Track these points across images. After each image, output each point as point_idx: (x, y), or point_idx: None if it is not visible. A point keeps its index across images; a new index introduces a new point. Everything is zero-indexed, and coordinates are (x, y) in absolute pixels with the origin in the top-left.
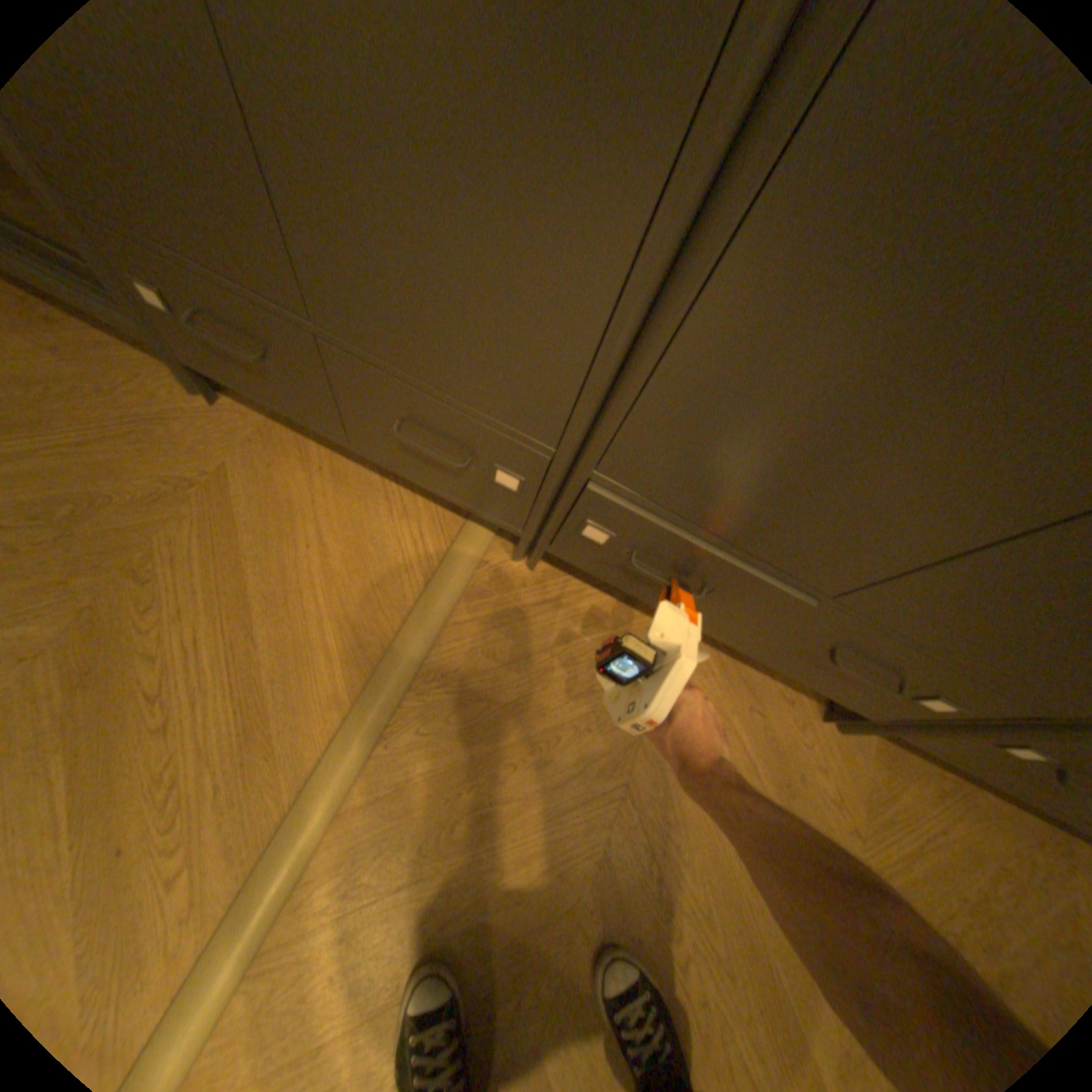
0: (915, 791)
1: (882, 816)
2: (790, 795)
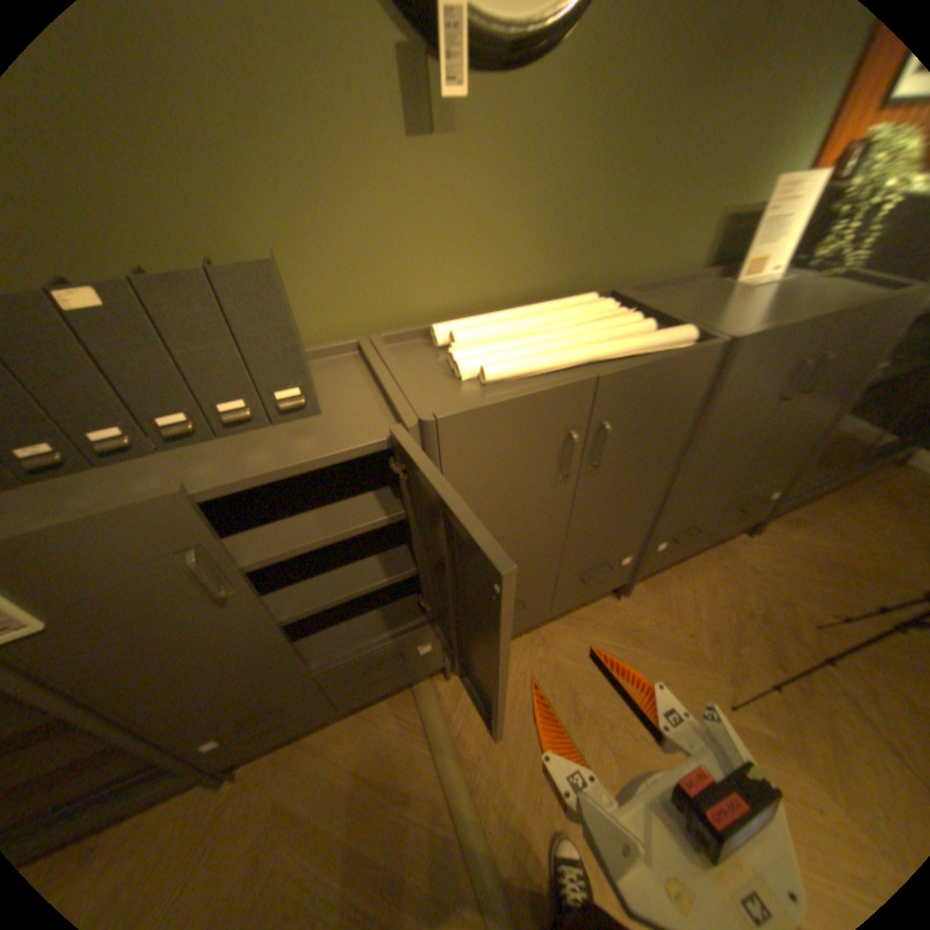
0: (669, 588)
1: (671, 610)
2: (638, 642)
